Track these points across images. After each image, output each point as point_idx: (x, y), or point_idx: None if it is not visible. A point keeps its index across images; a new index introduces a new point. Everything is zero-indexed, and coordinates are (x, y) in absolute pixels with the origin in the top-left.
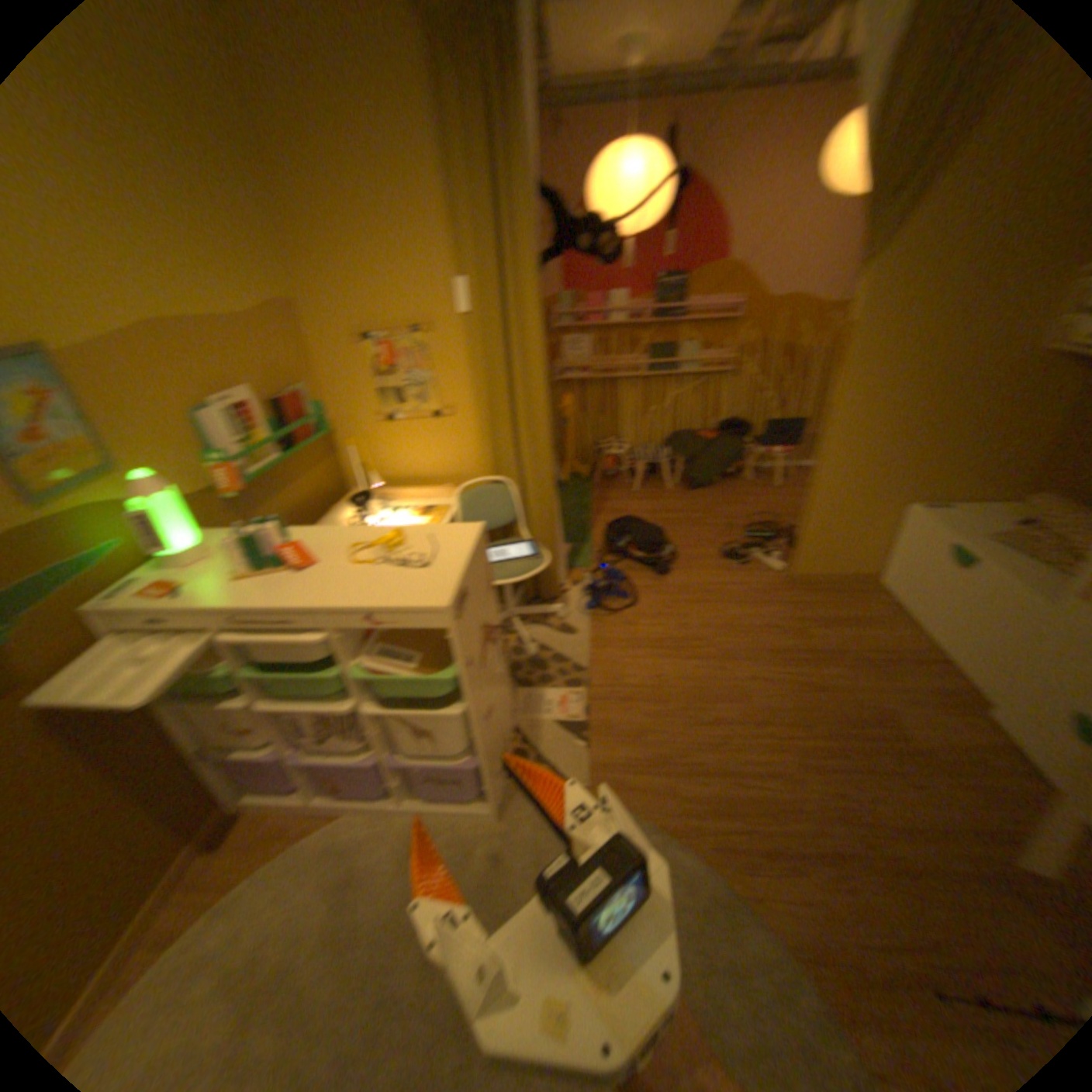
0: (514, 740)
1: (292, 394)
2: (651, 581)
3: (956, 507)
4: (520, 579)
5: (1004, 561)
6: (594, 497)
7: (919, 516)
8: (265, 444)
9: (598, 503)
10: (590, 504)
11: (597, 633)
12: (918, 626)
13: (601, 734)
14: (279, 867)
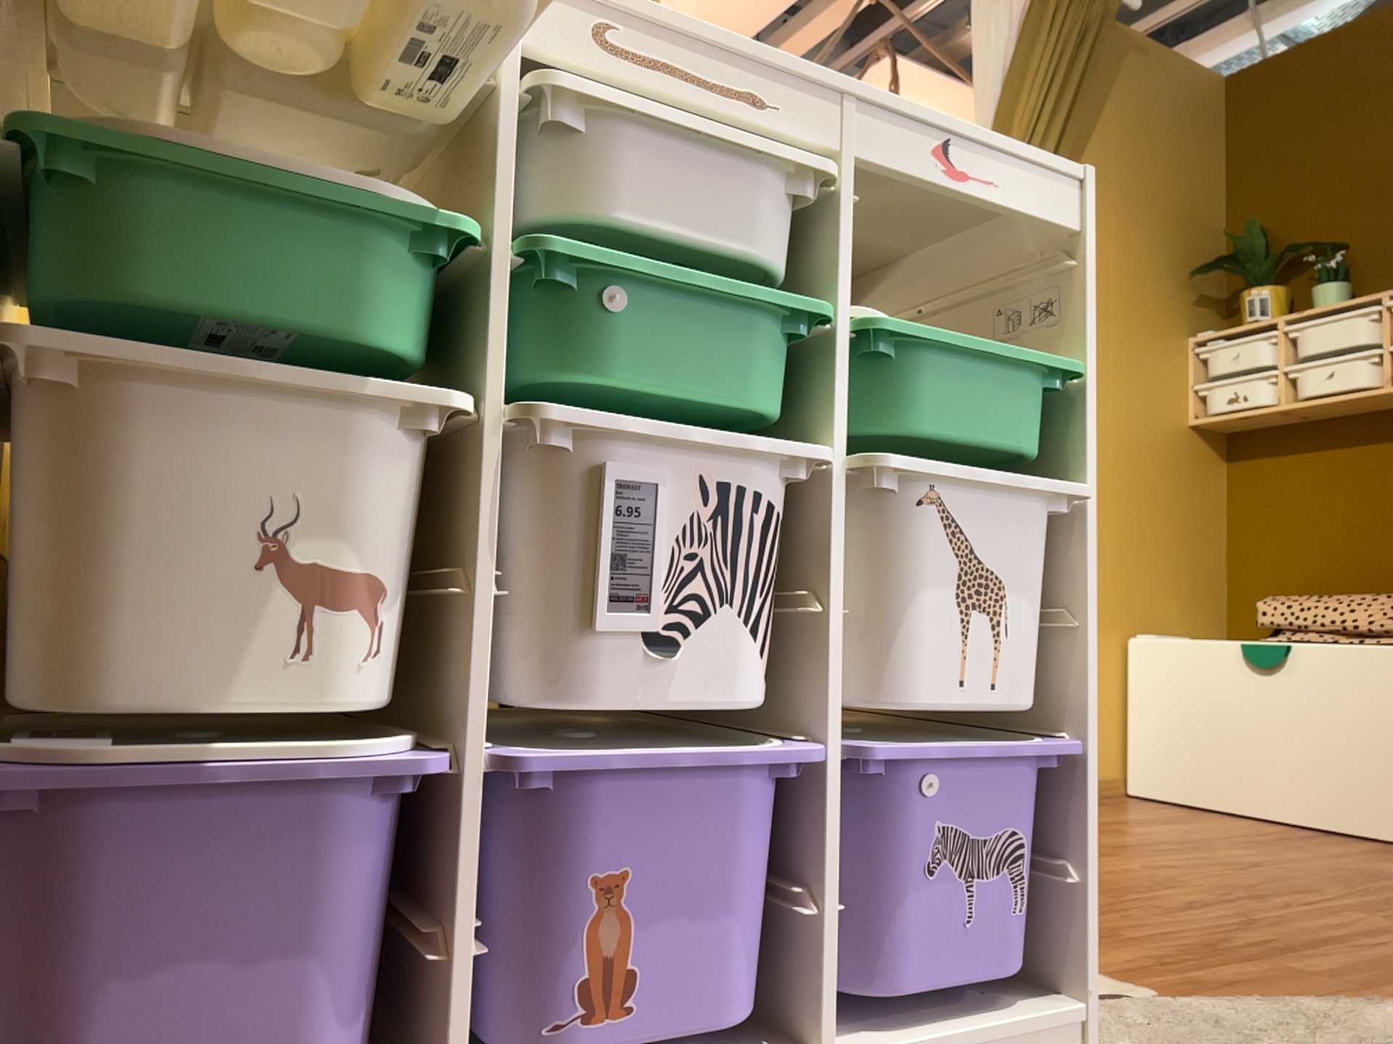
0: None
1: None
2: None
3: (1168, 637)
4: None
5: (1303, 642)
6: None
7: (1148, 639)
8: None
9: None
10: None
11: None
12: (1230, 811)
13: None
14: None
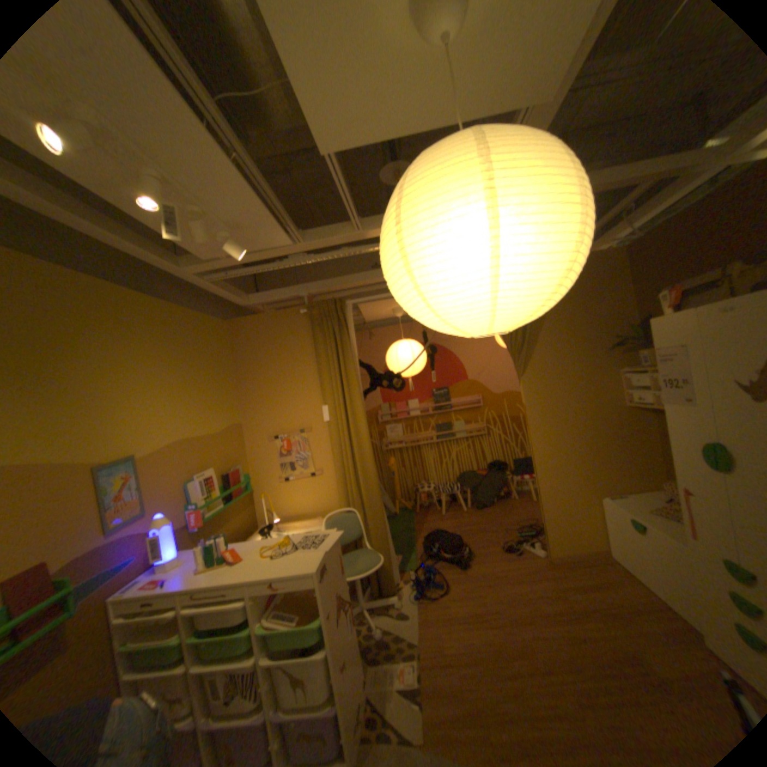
0: (364, 711)
1: (233, 472)
2: (457, 575)
3: (630, 497)
4: (363, 576)
5: (661, 526)
6: (416, 522)
7: (609, 506)
8: (215, 500)
9: (419, 526)
10: (413, 527)
11: (422, 618)
12: (643, 585)
13: (429, 698)
14: None
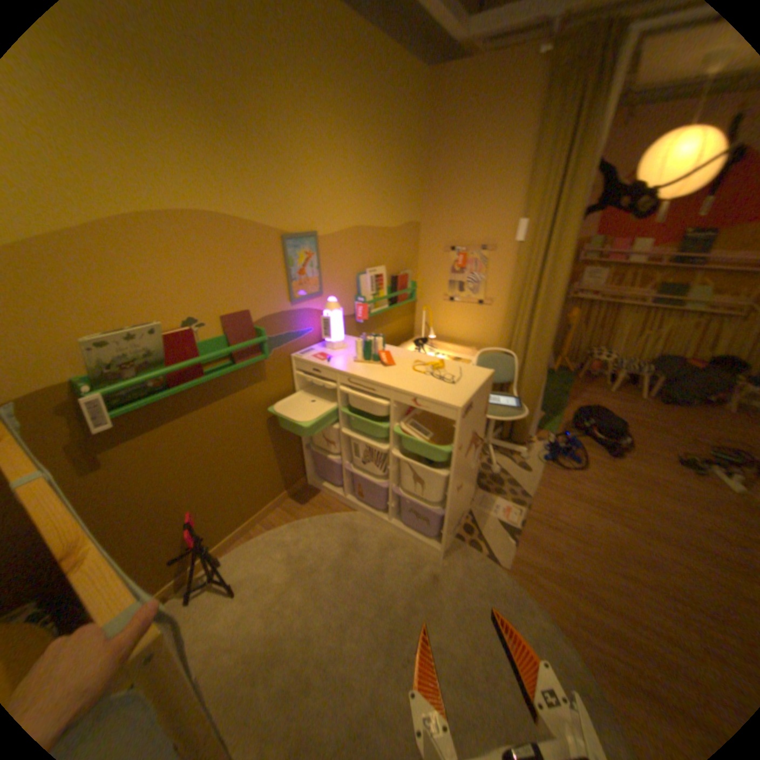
0: (466, 517)
1: (401, 275)
2: (603, 458)
3: None
4: (501, 419)
5: None
6: (573, 386)
7: None
8: (381, 299)
9: (575, 391)
10: (568, 390)
11: (546, 477)
12: None
13: (528, 541)
14: (321, 520)
